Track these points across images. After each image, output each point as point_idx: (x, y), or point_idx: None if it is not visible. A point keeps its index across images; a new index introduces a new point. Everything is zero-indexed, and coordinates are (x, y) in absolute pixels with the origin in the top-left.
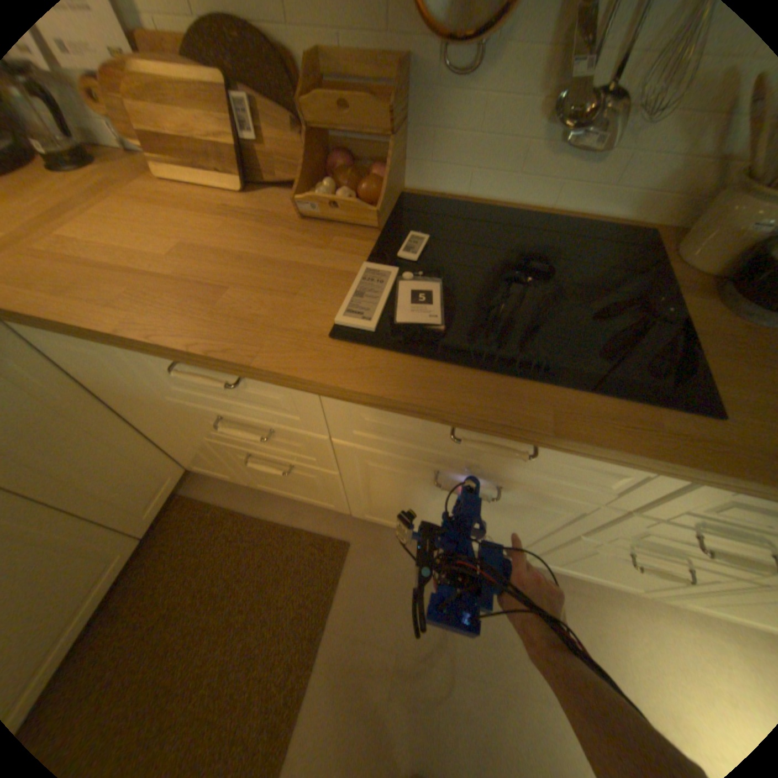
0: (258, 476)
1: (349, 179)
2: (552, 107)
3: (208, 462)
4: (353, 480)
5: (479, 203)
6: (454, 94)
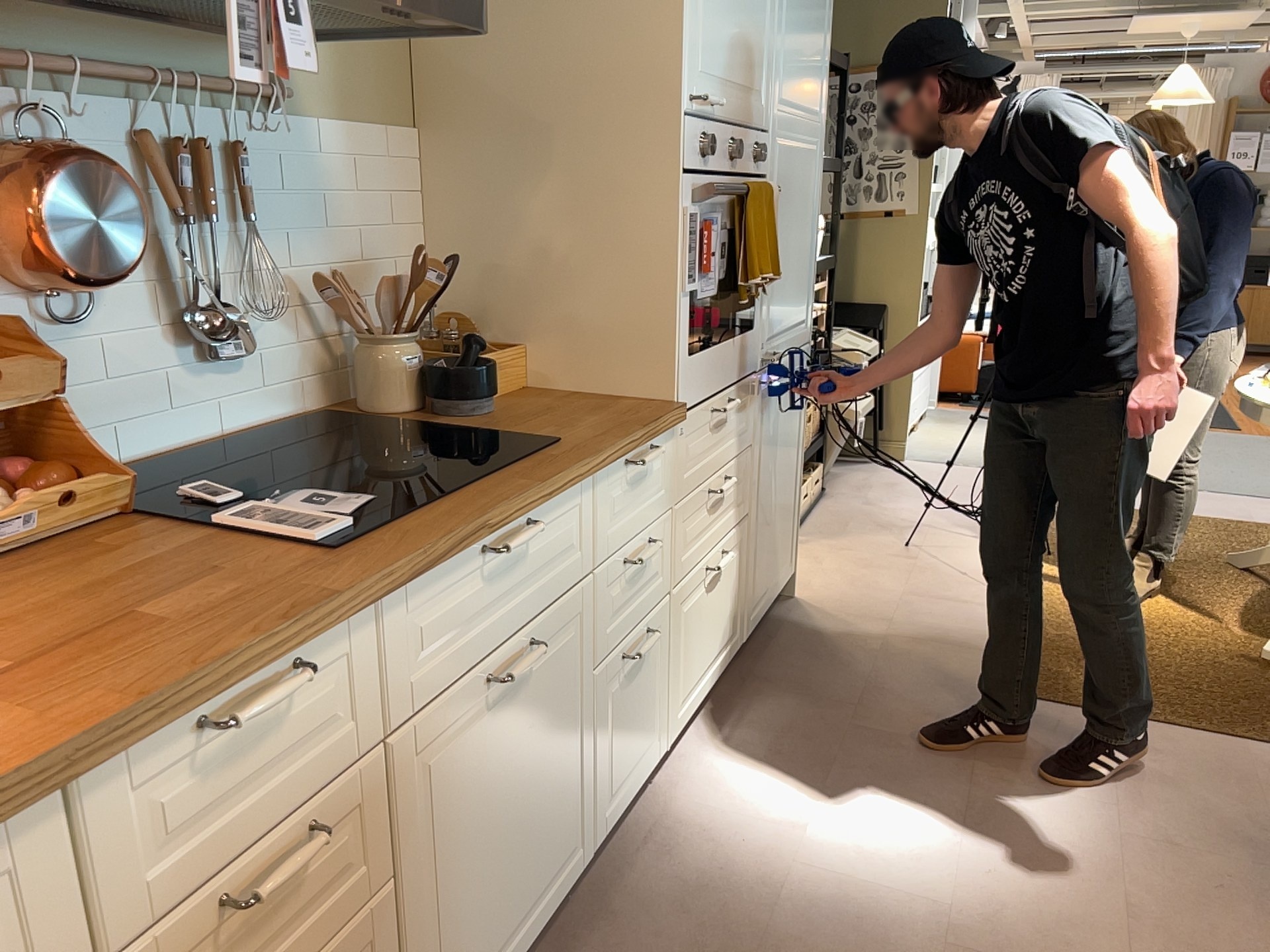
0: None
1: (9, 486)
2: (178, 338)
3: None
4: (414, 869)
5: (149, 465)
6: (71, 350)
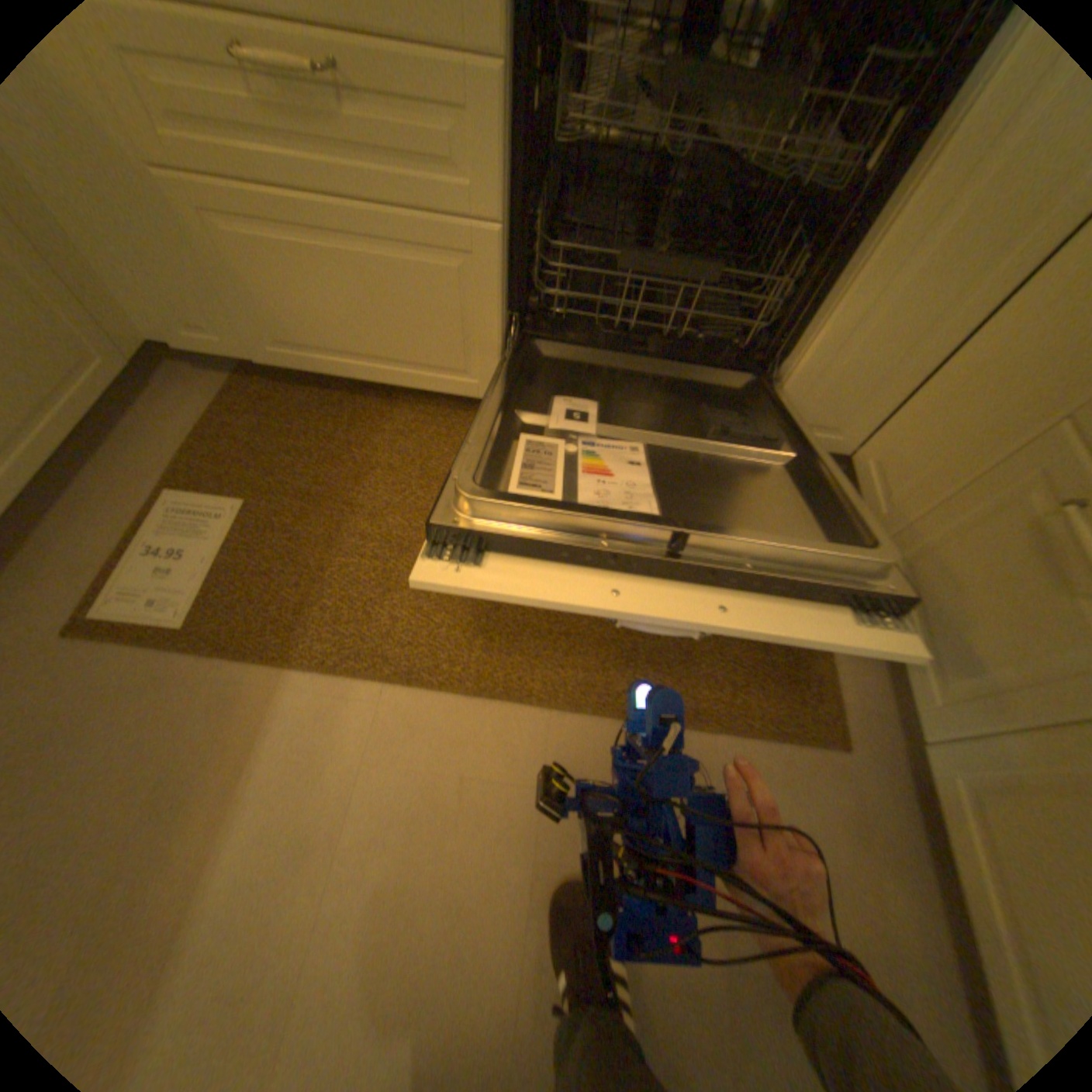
0: (959, 551)
1: None
2: None
3: (930, 470)
4: None
5: None
6: None
